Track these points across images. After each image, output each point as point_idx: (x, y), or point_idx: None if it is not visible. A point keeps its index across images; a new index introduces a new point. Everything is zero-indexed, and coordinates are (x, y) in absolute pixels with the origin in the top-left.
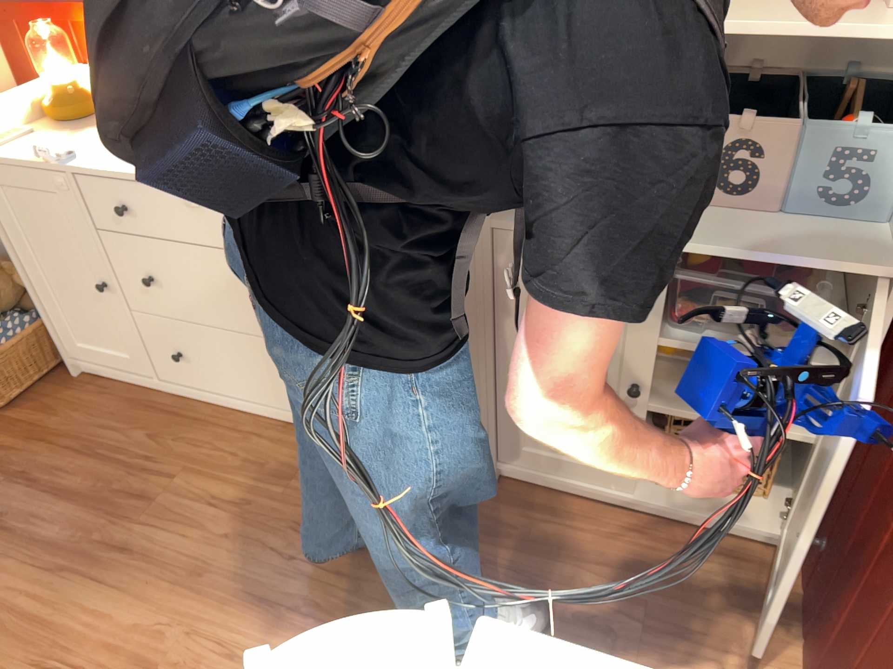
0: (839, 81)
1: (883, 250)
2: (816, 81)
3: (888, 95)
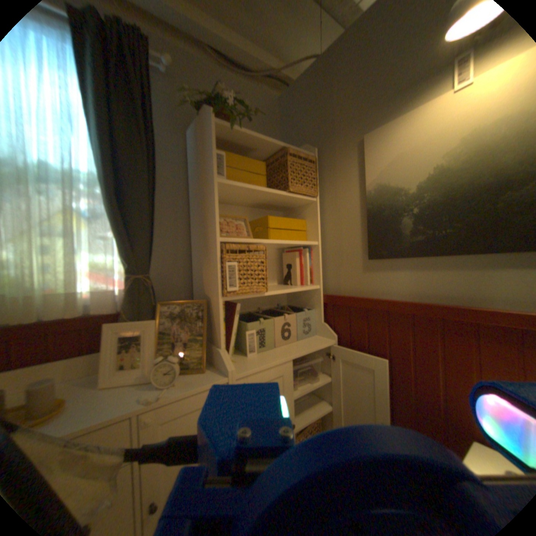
0: (280, 306)
1: (328, 337)
2: (275, 307)
3: (291, 307)
